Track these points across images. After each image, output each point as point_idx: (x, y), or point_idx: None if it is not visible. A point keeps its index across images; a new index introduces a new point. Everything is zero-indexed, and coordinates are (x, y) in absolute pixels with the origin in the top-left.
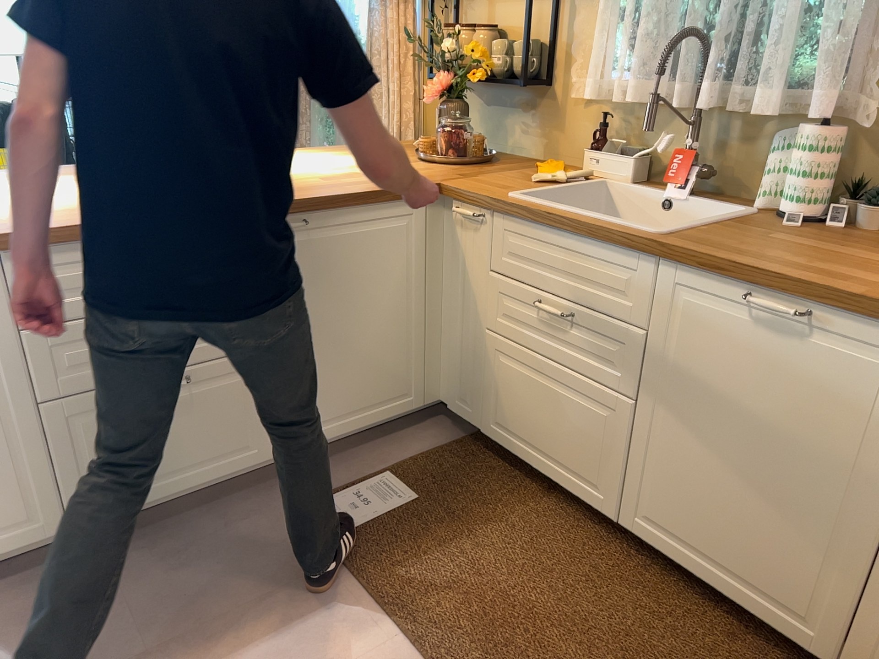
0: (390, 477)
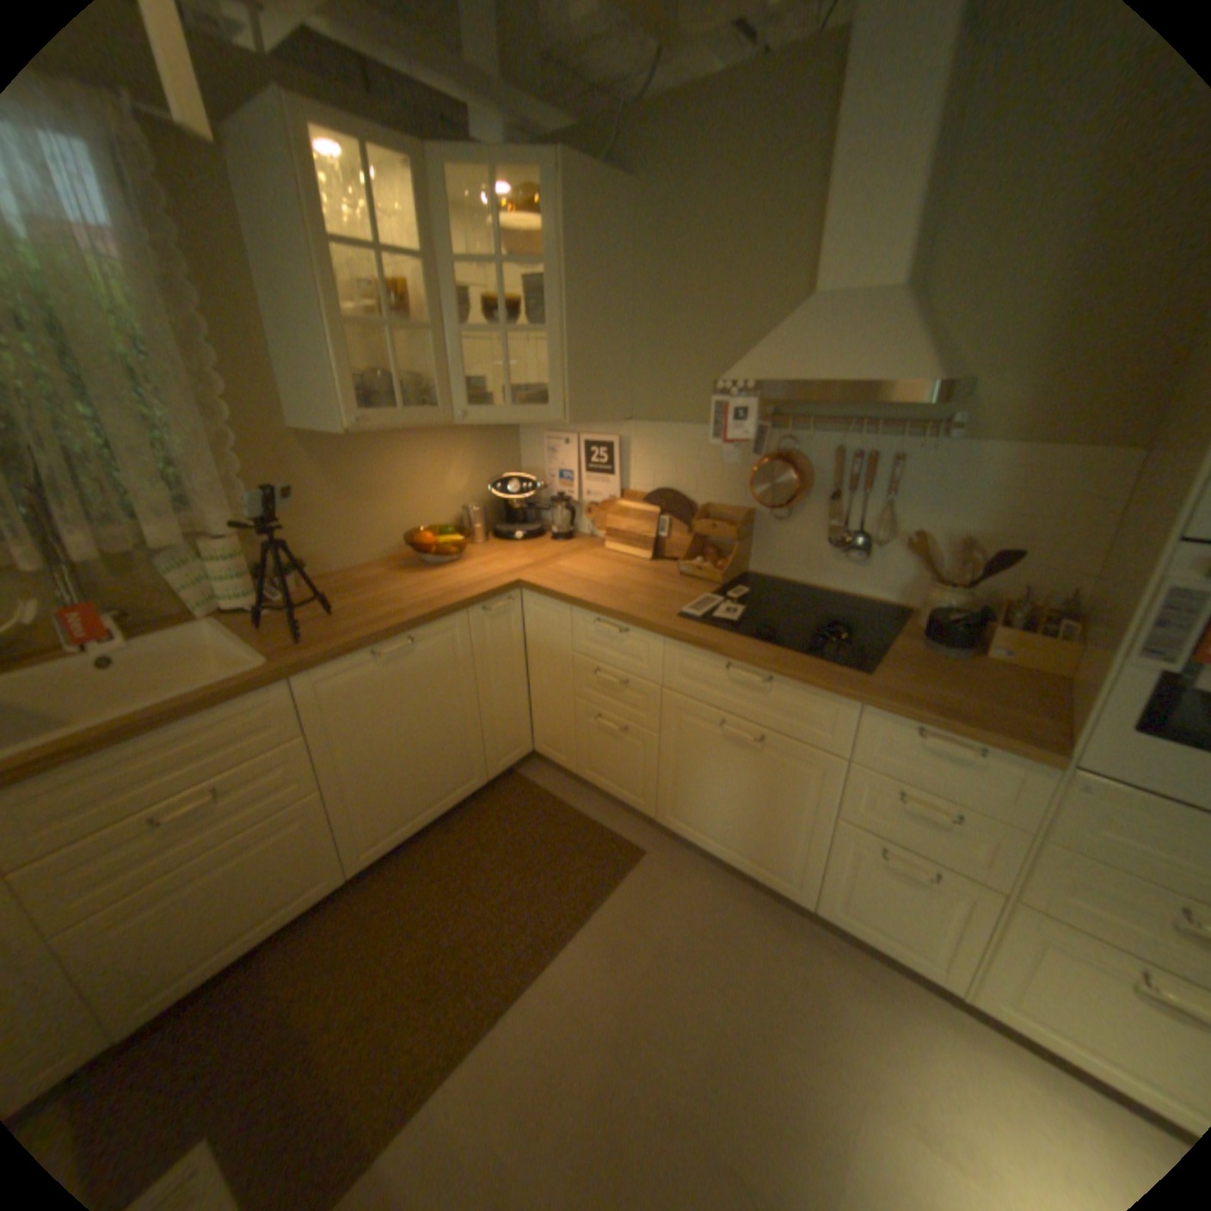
0: None
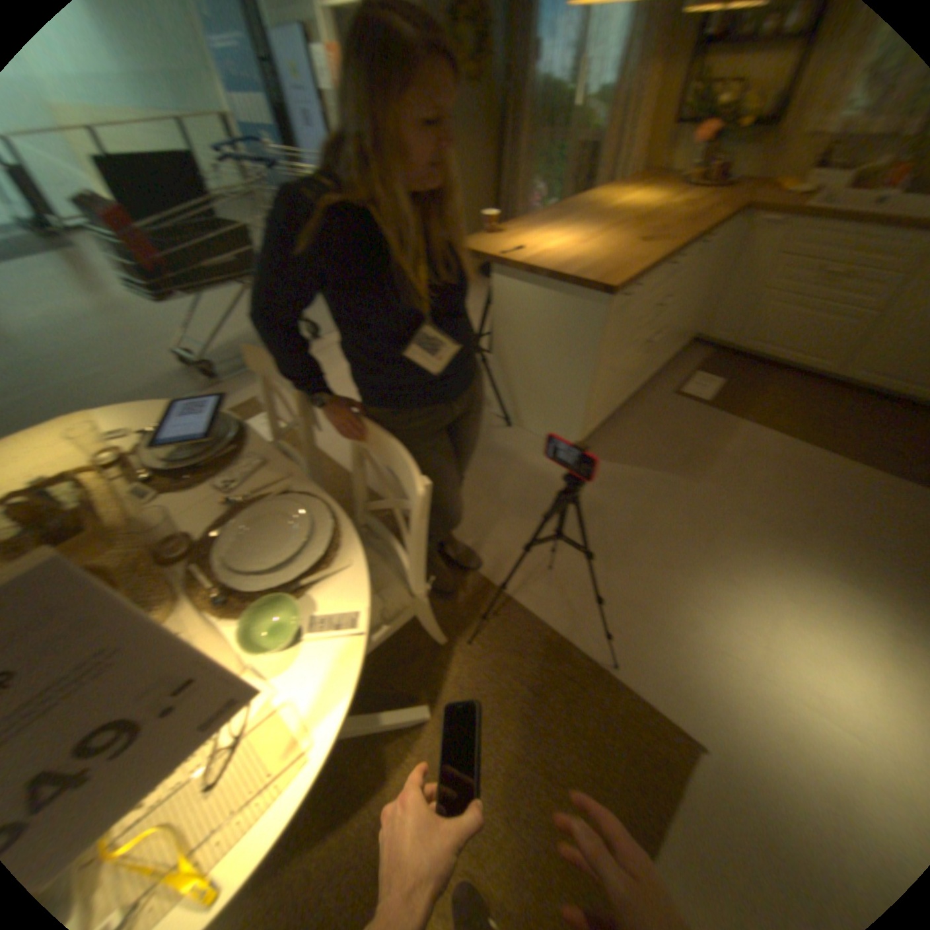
0: (702, 374)
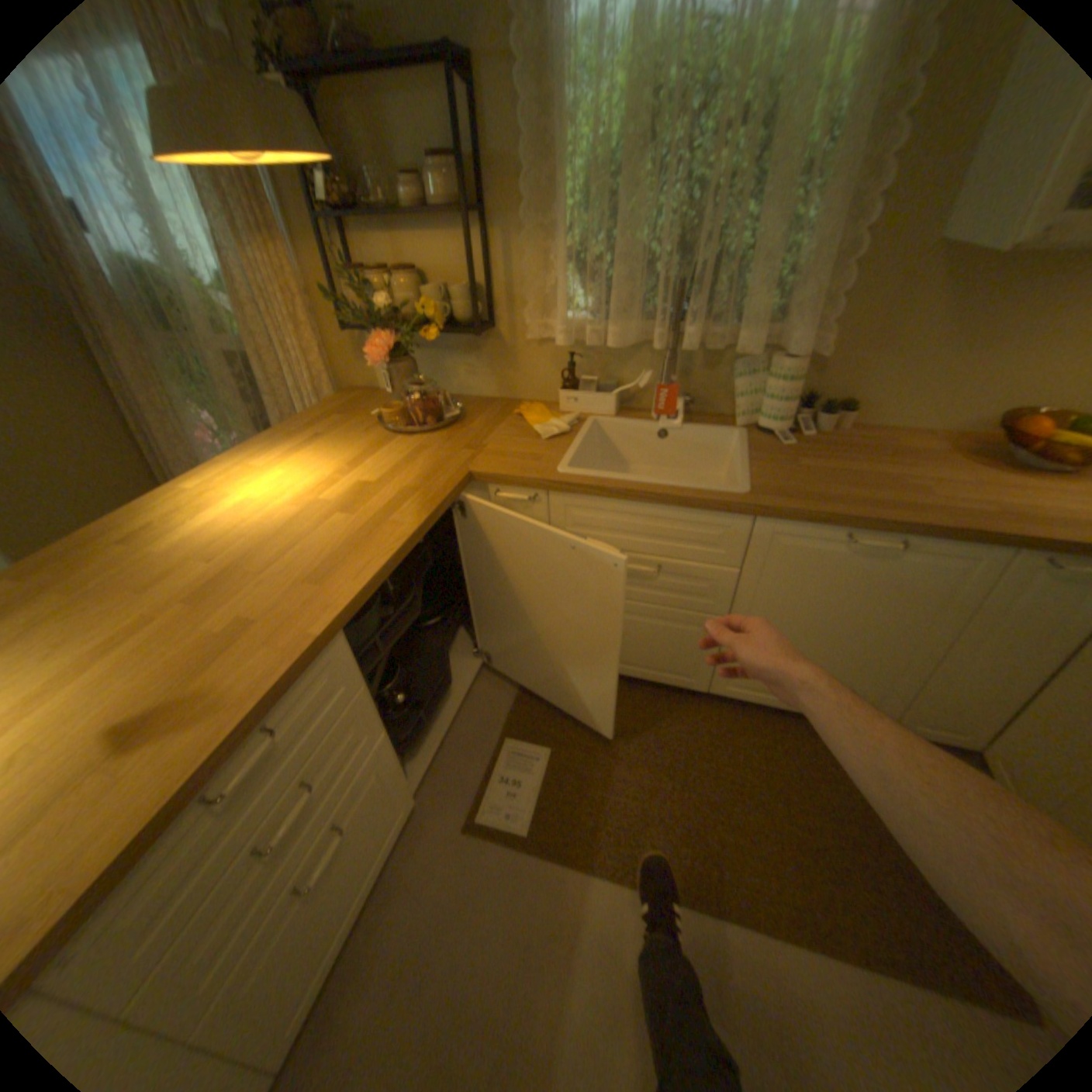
0: (512, 743)
